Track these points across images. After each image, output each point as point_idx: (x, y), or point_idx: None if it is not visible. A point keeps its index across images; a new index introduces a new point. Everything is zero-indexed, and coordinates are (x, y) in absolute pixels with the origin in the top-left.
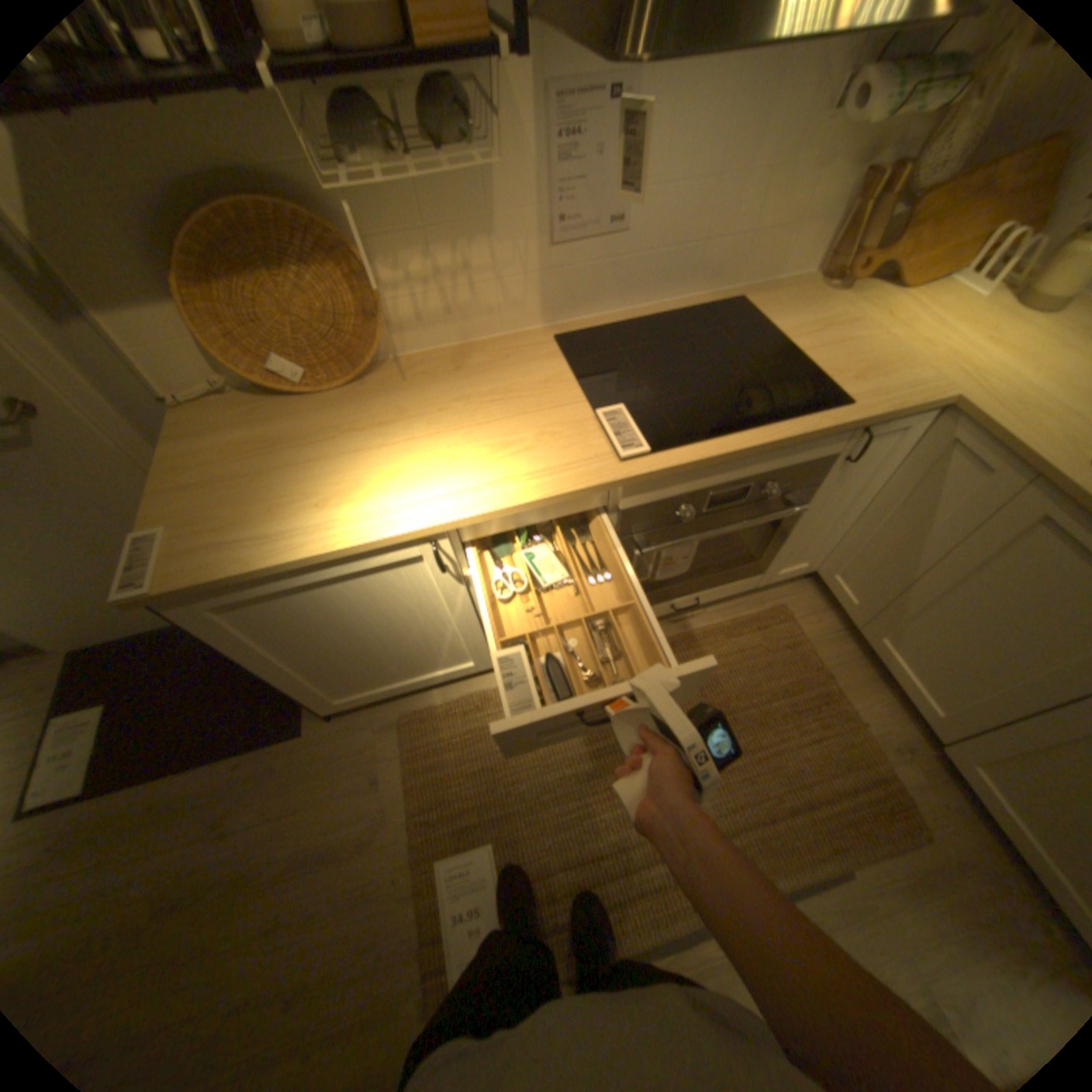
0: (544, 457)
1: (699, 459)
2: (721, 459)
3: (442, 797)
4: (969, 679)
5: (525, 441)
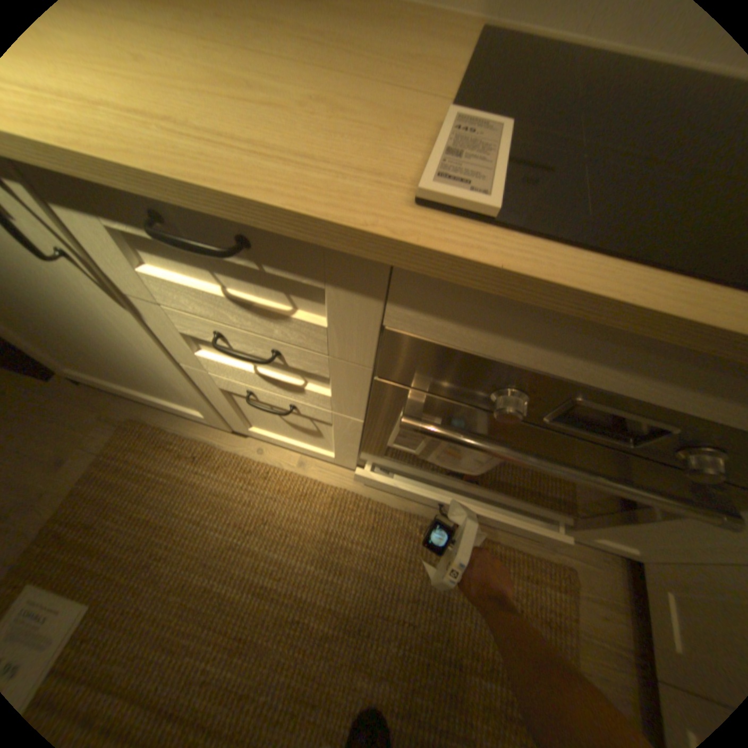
0: (278, 120)
1: (619, 294)
2: (669, 334)
3: (92, 522)
4: None
5: (280, 88)
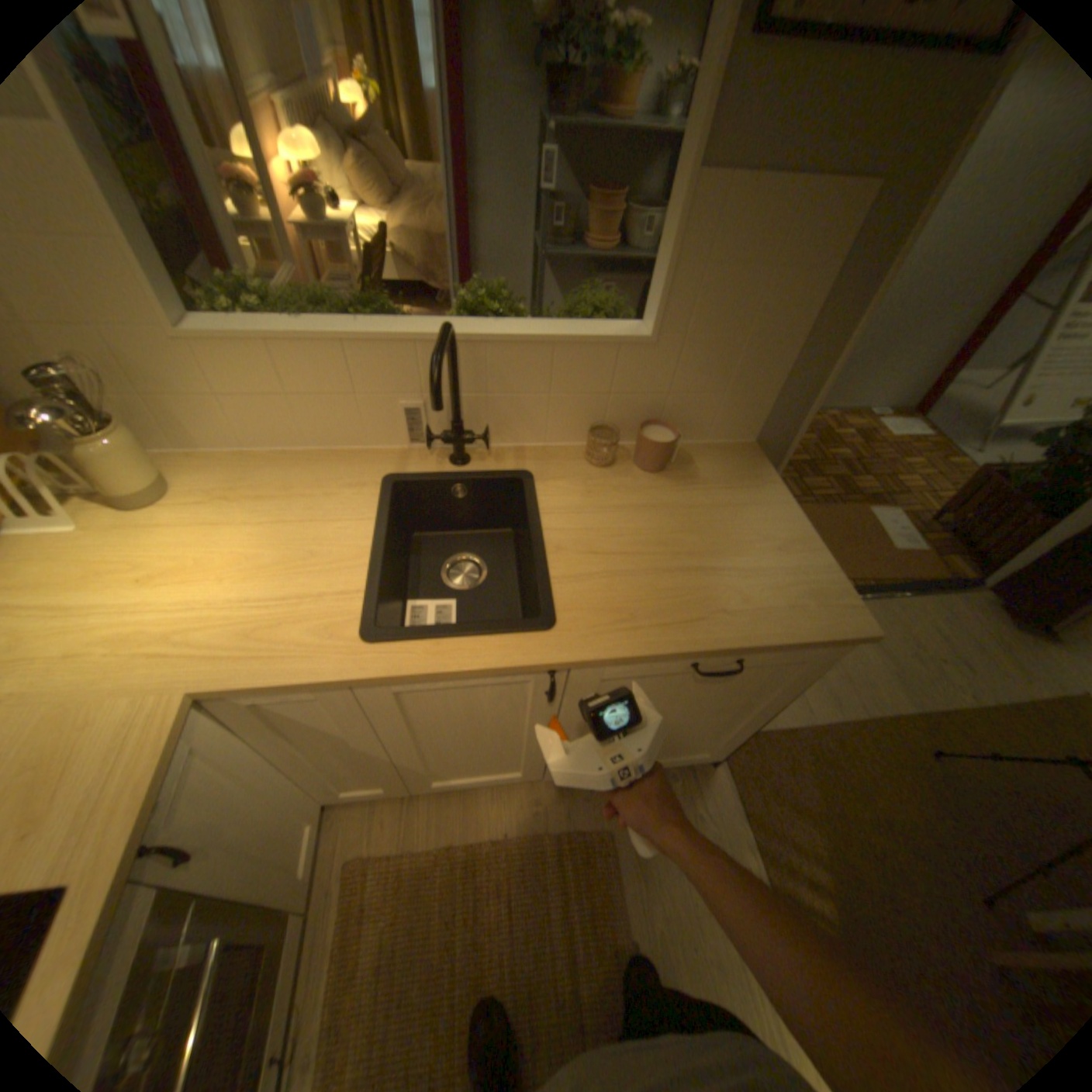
0: None
1: None
2: None
3: None
4: (500, 756)
5: None
